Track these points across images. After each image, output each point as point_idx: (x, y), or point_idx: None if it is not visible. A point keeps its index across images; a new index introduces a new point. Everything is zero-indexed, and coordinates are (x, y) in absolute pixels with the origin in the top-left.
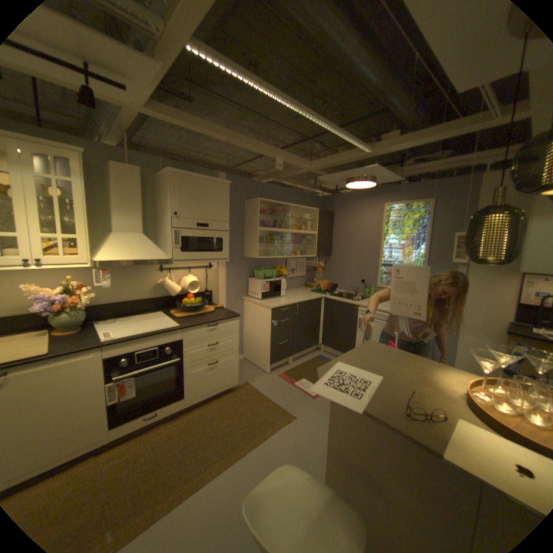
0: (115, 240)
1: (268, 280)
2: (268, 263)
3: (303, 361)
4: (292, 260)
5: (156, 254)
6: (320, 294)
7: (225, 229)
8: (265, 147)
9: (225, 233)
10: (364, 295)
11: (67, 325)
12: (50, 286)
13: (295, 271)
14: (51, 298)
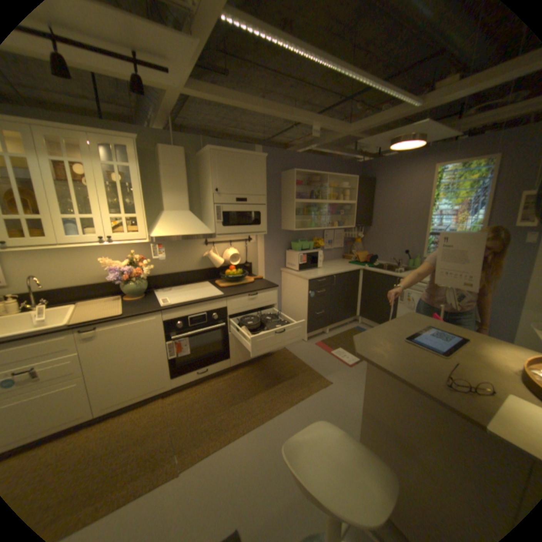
0: (166, 217)
1: (305, 252)
2: (304, 235)
3: (340, 332)
4: (329, 231)
5: (201, 229)
6: (358, 265)
7: (262, 202)
8: (301, 114)
9: (262, 207)
10: (408, 267)
11: (134, 292)
12: (119, 259)
13: (332, 243)
14: (120, 269)
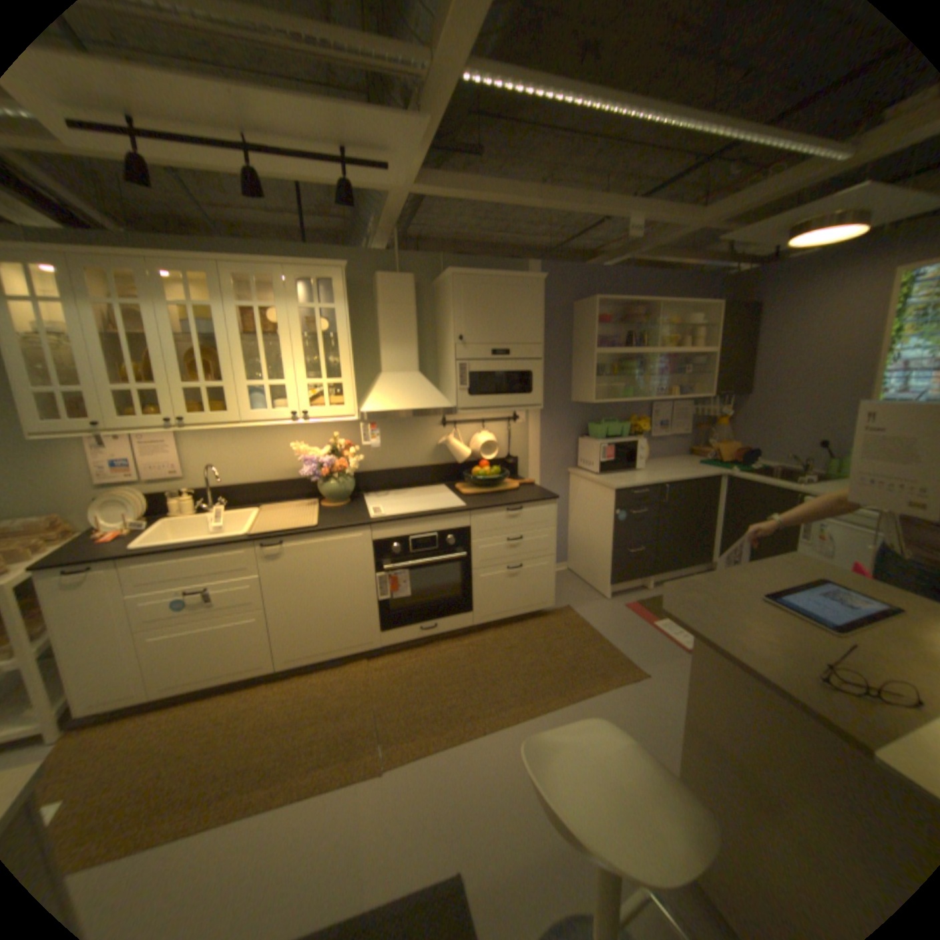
0: (384, 383)
1: (613, 441)
2: (614, 412)
3: None
4: (664, 404)
5: (434, 402)
6: (720, 468)
7: (536, 356)
8: (606, 201)
9: (536, 364)
10: (827, 474)
11: (335, 495)
12: (317, 445)
13: (668, 426)
14: (318, 460)
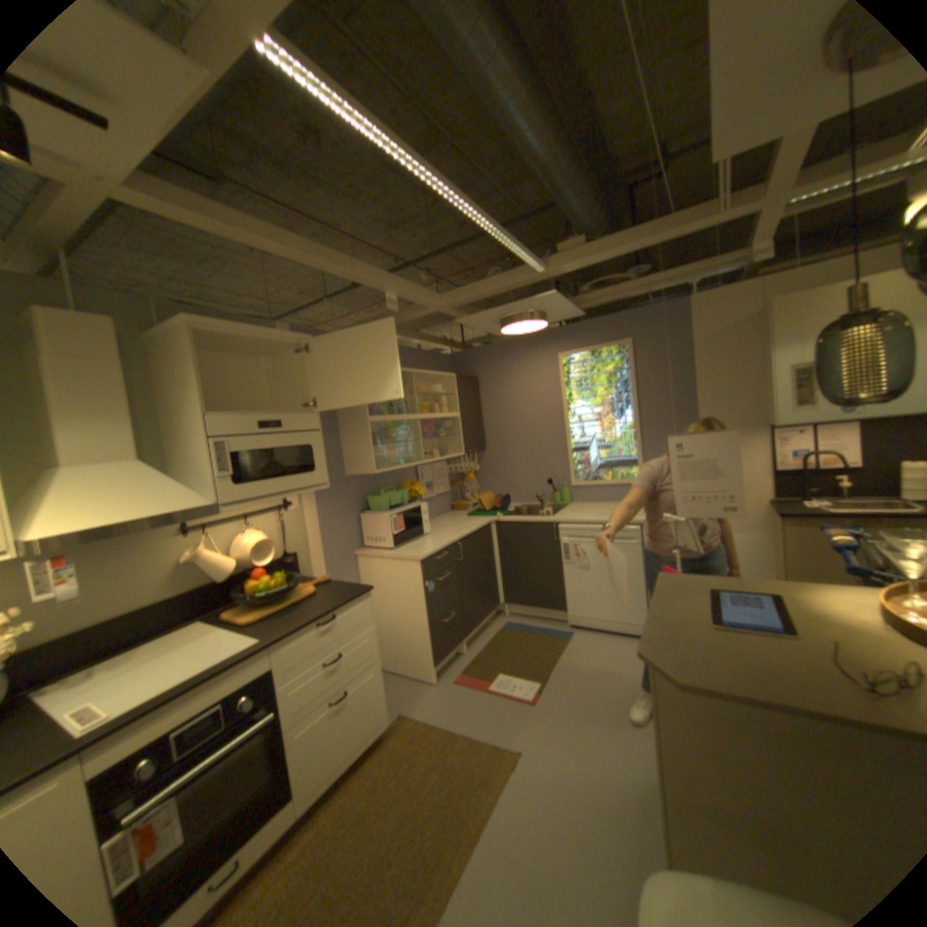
0: (71, 484)
1: (398, 510)
2: (387, 481)
3: (484, 643)
4: (426, 467)
5: (179, 500)
6: (485, 517)
7: (313, 426)
8: (367, 270)
9: (315, 436)
10: (554, 504)
11: None
12: None
13: (433, 487)
14: None
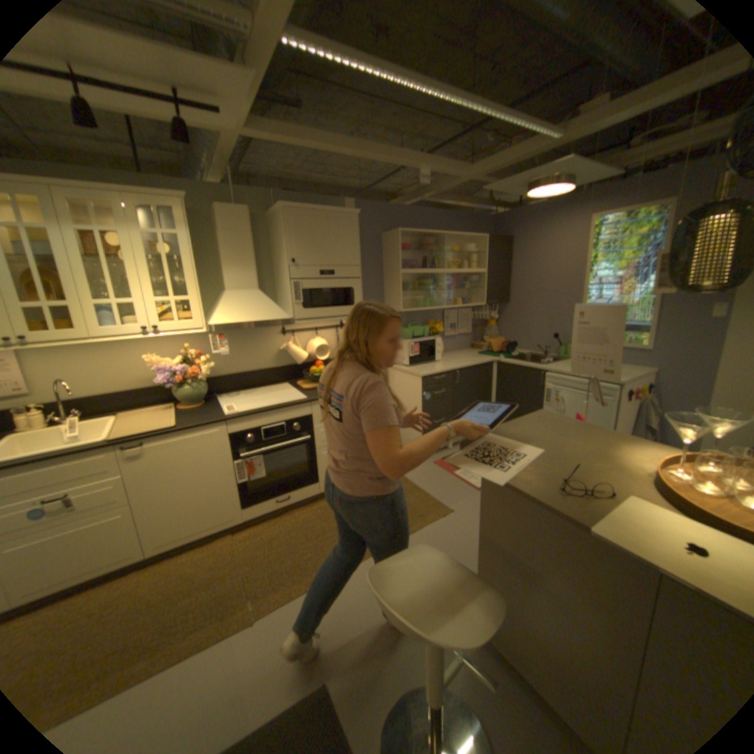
0: (229, 299)
1: (417, 340)
2: (417, 318)
3: None
4: (452, 311)
5: (274, 314)
6: (491, 357)
7: (356, 275)
8: (402, 154)
9: (356, 281)
10: (558, 356)
11: (191, 398)
12: (170, 356)
13: (455, 327)
14: (172, 368)
